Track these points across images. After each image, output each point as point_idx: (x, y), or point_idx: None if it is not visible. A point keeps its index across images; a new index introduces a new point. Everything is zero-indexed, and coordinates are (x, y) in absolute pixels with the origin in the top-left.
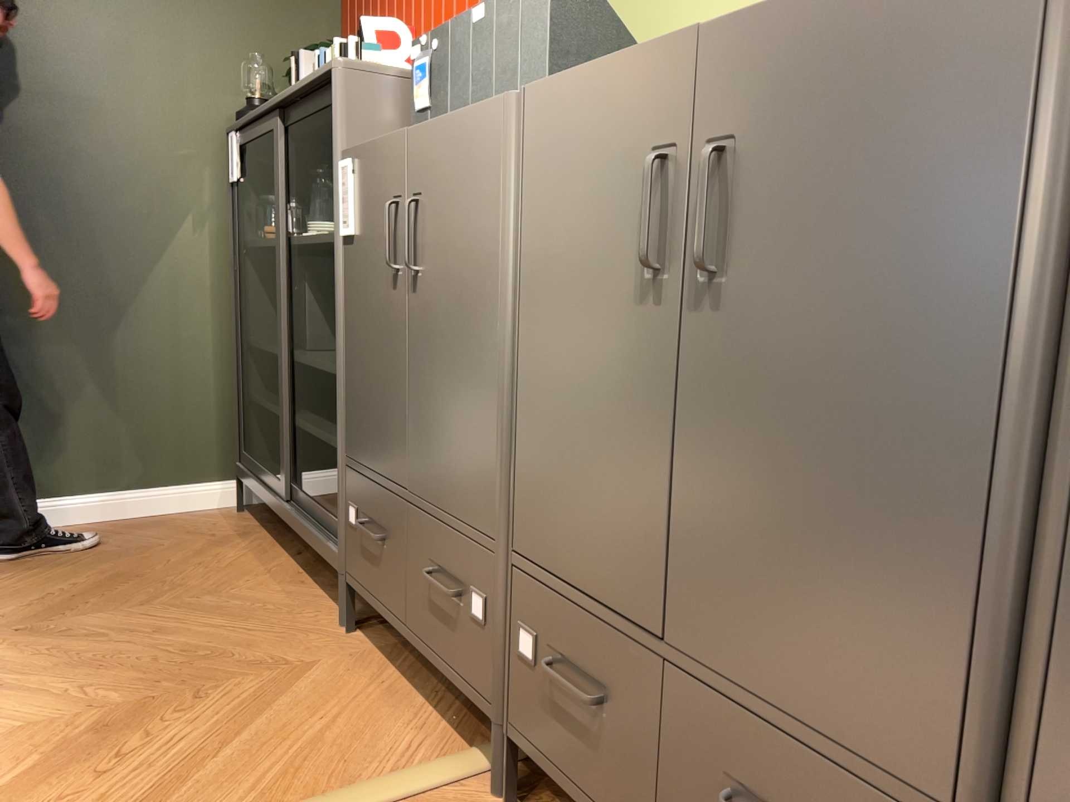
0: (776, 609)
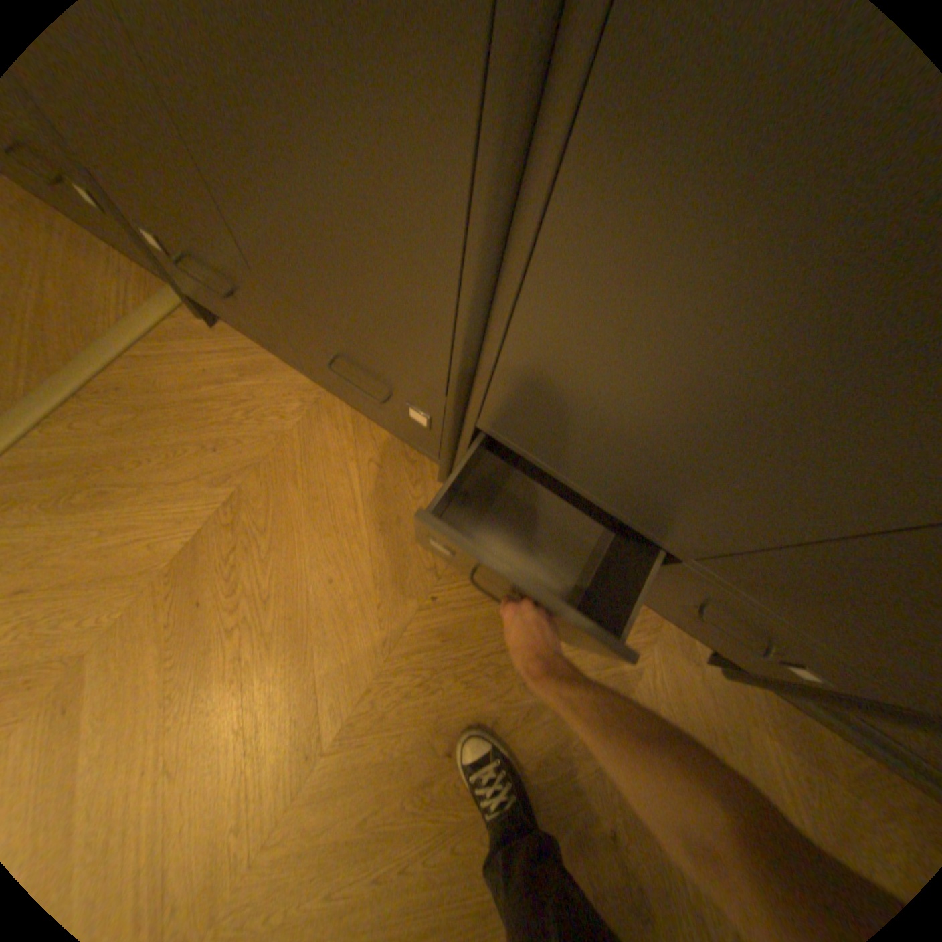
0: (318, 275)
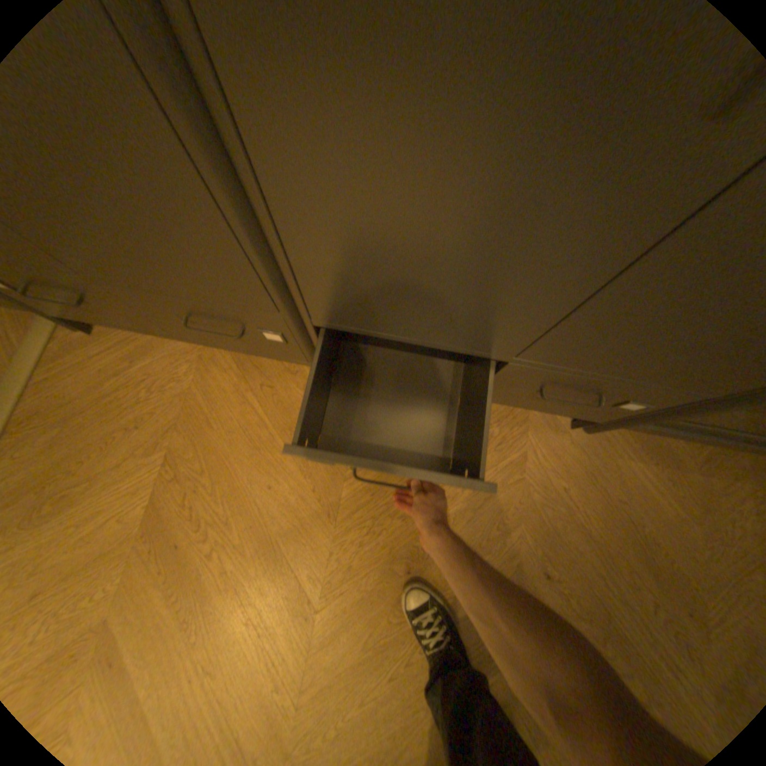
0: (127, 256)
